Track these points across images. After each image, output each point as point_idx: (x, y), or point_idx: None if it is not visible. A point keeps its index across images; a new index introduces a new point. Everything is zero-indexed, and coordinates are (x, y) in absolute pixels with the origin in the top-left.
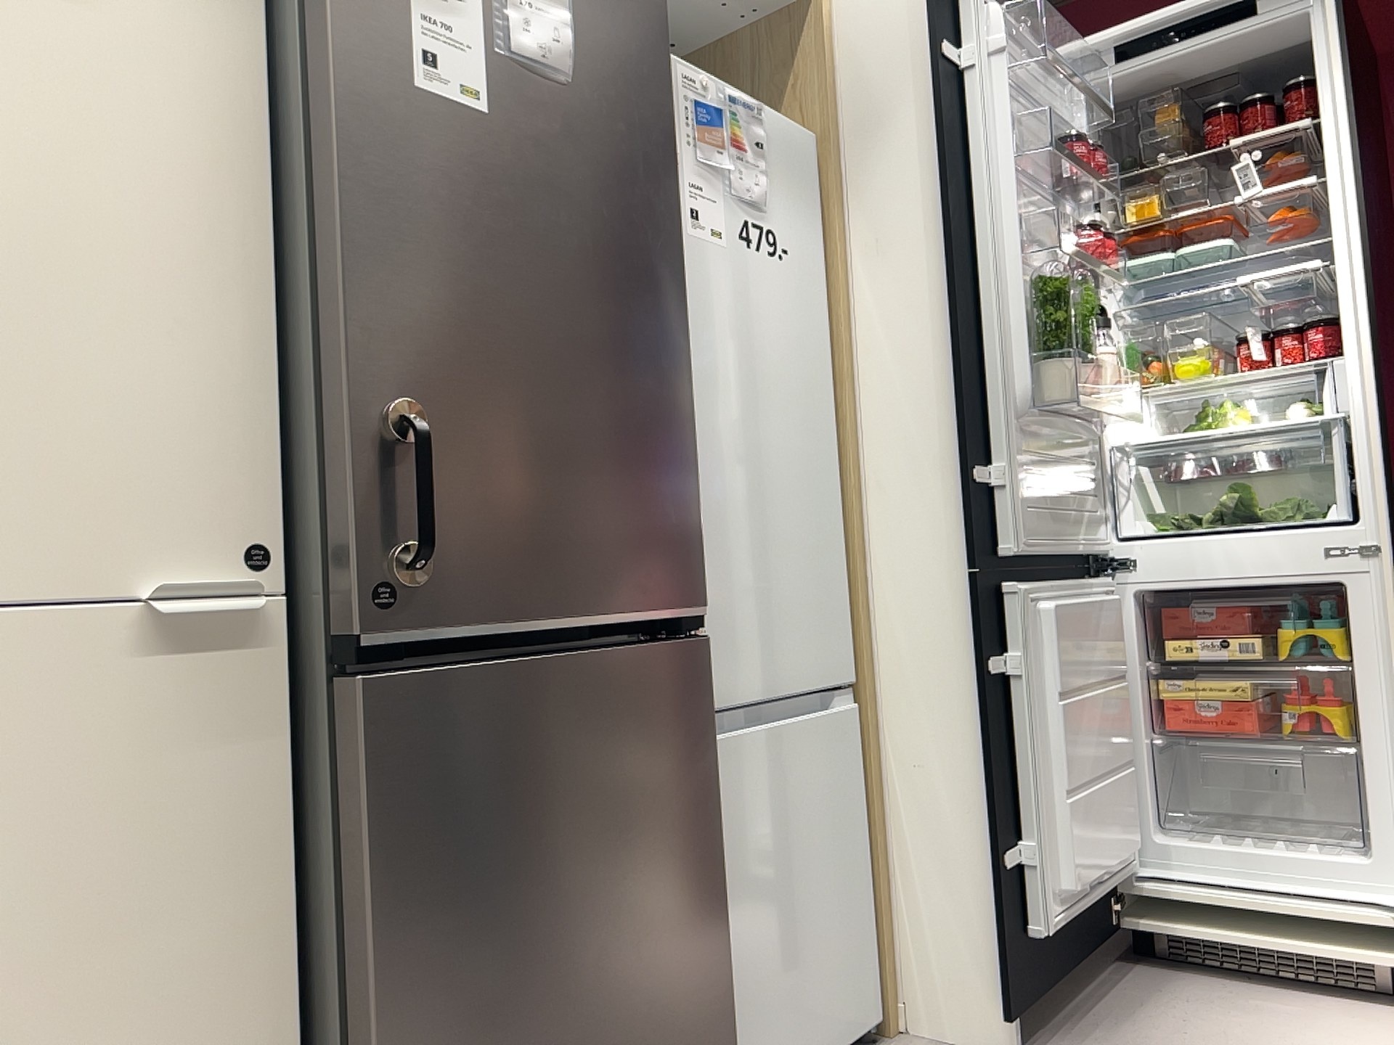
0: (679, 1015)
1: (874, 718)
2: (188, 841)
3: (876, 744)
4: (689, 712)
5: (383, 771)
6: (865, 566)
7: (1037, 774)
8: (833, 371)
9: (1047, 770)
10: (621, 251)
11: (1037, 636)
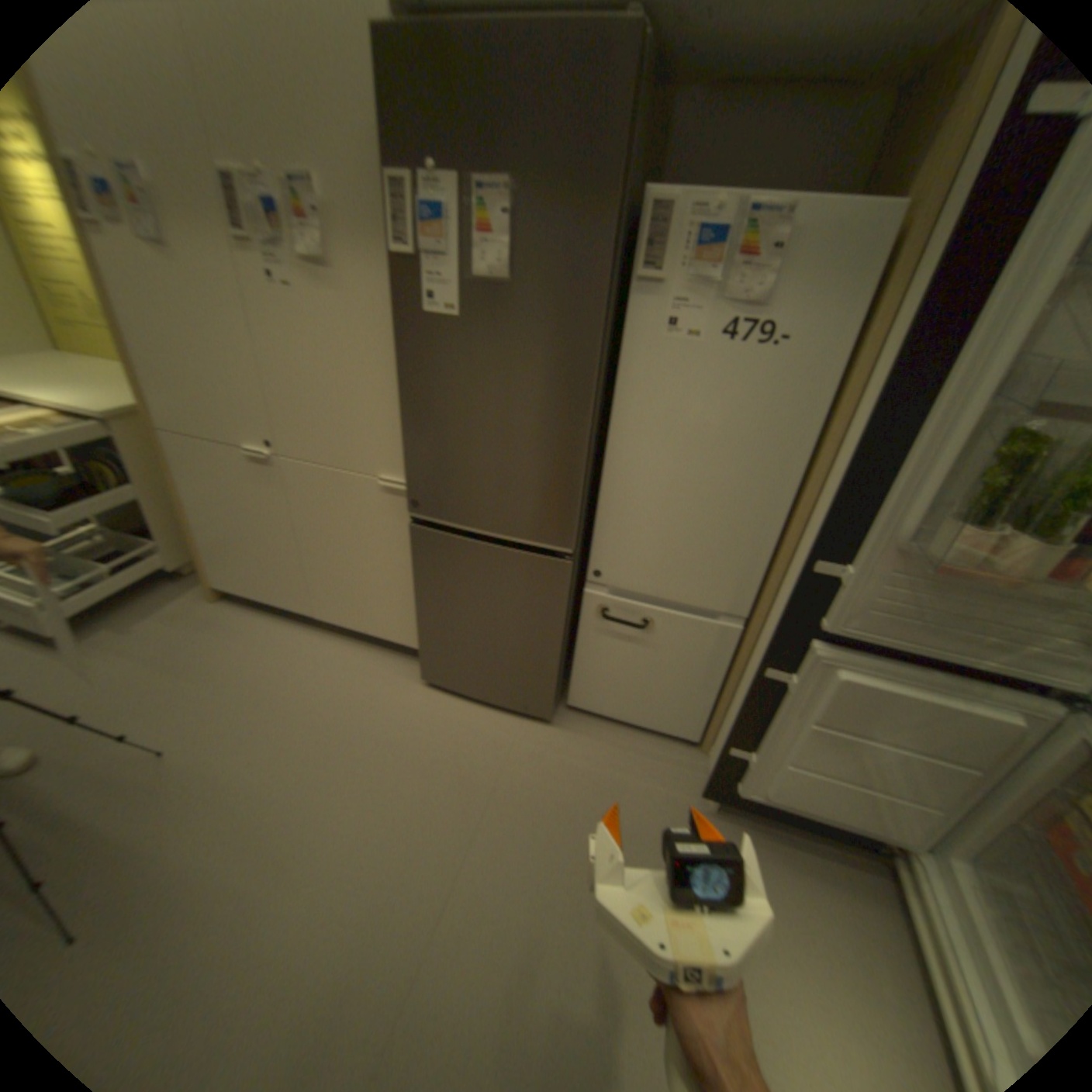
0: (527, 664)
1: (751, 639)
2: (395, 537)
3: (746, 650)
4: (550, 583)
5: (417, 549)
6: (782, 564)
7: (773, 738)
8: (828, 428)
9: (789, 743)
10: (539, 375)
11: (823, 683)
